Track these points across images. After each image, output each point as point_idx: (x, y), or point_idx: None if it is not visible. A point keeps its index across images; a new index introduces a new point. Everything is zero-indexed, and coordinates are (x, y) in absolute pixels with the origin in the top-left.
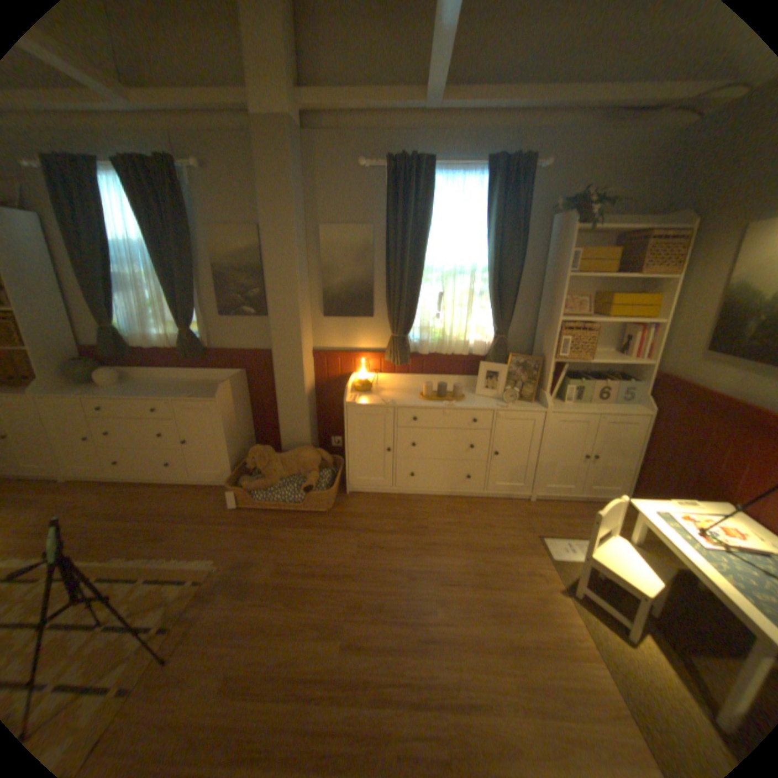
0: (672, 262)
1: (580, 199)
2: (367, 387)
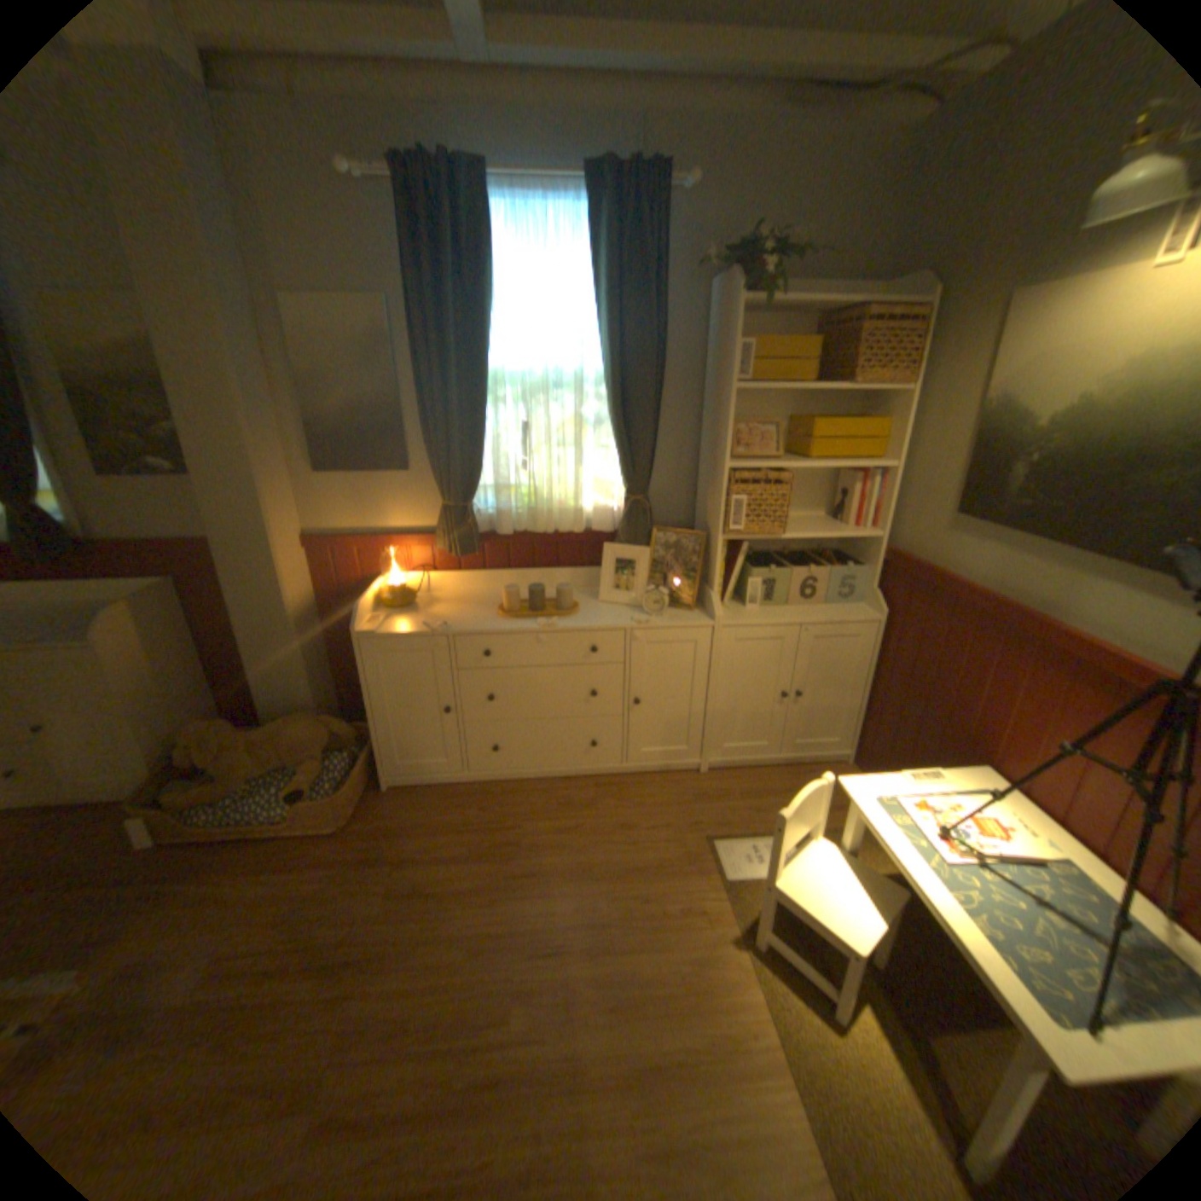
0: (904, 362)
1: (749, 247)
2: (404, 600)
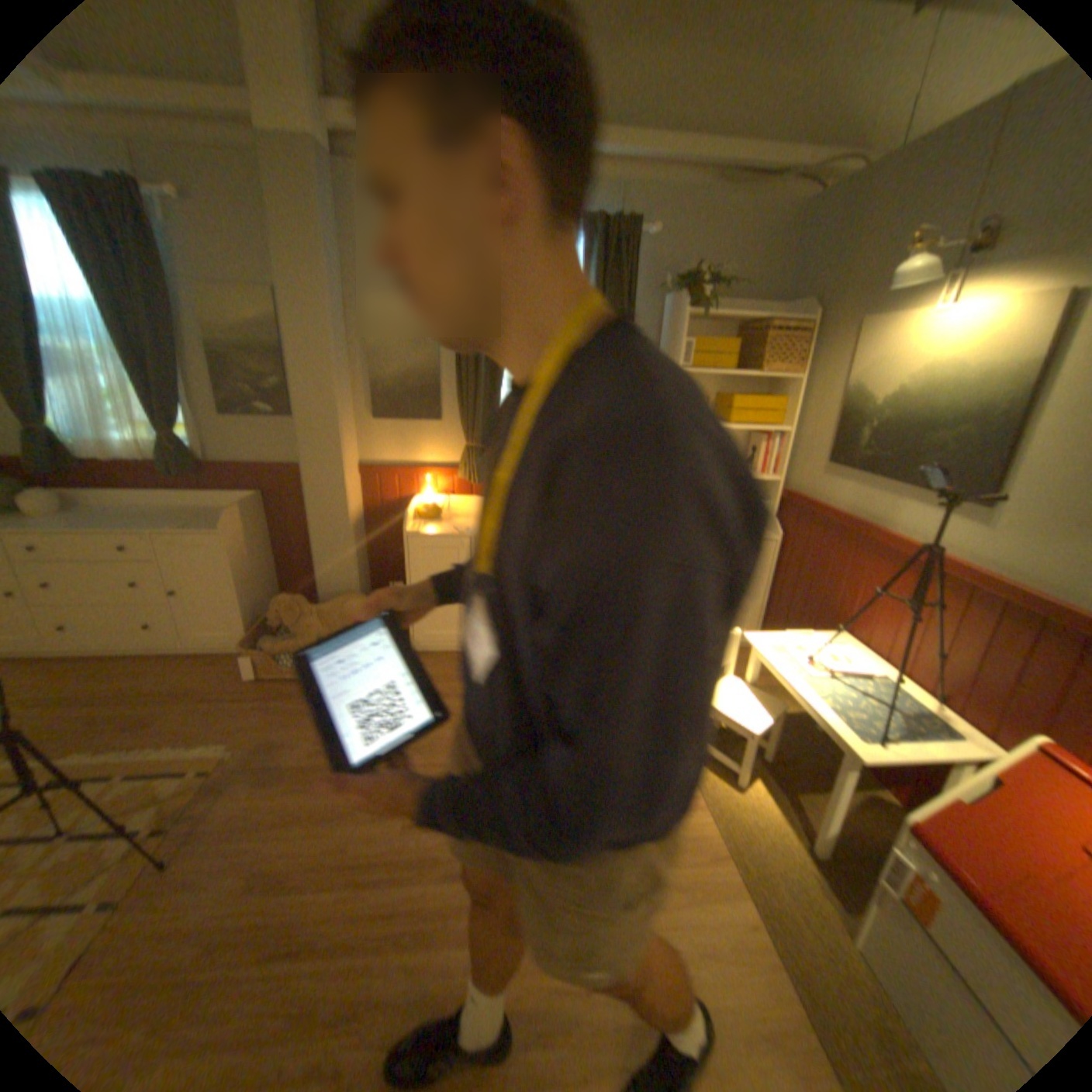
0: (795, 359)
1: (692, 278)
2: (435, 514)
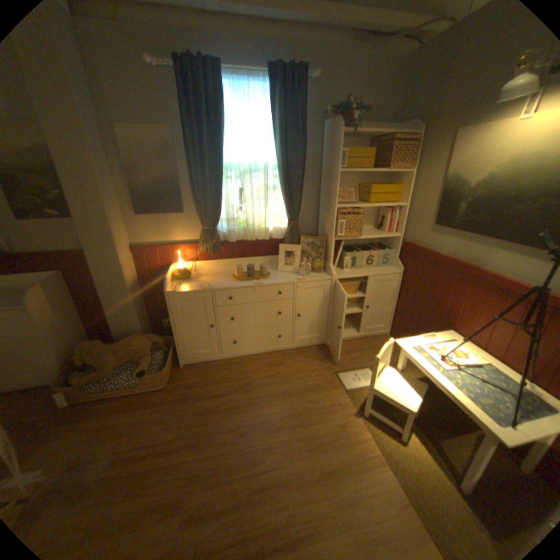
0: (409, 159)
1: (343, 106)
2: (186, 275)
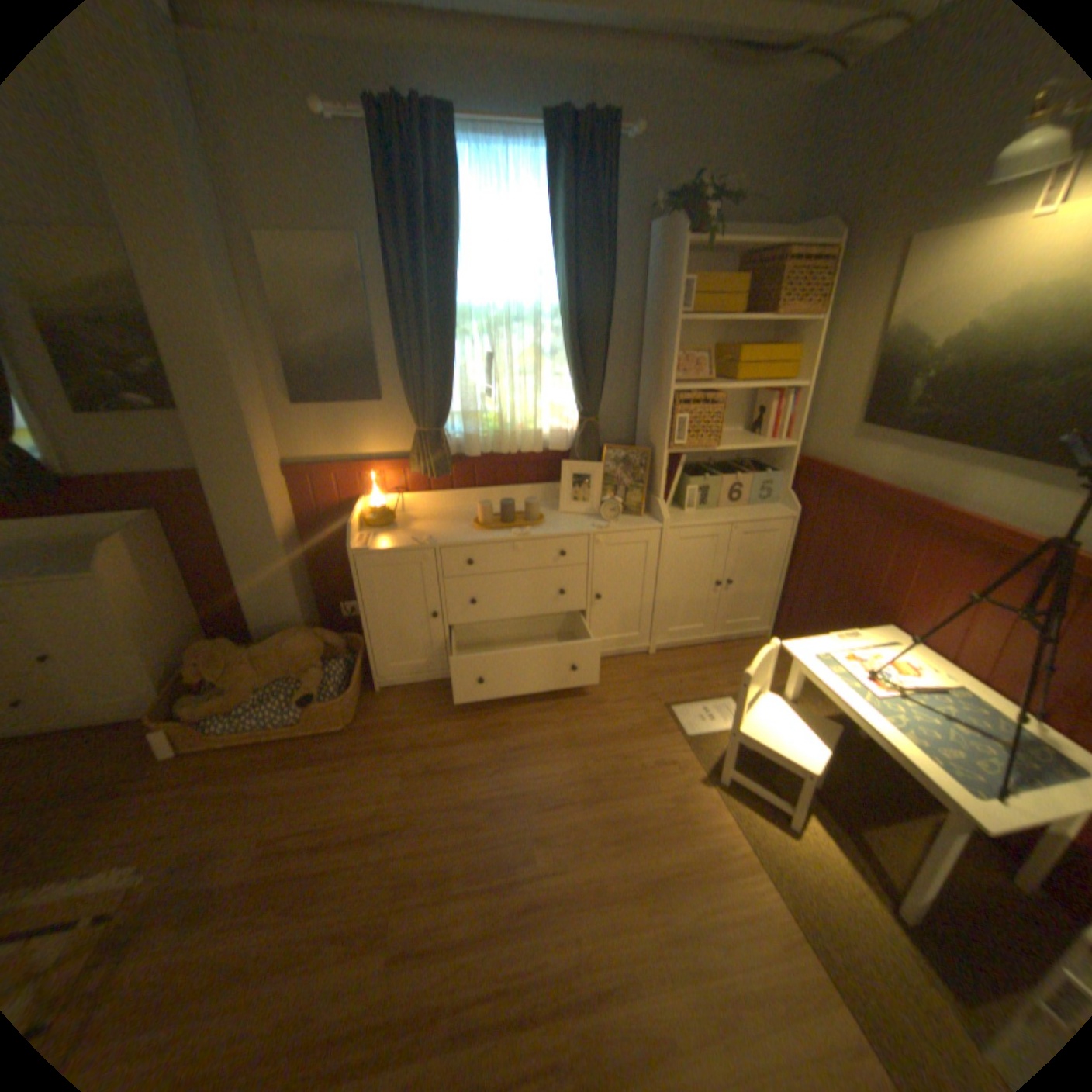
0: (815, 296)
1: (689, 194)
2: (386, 519)
